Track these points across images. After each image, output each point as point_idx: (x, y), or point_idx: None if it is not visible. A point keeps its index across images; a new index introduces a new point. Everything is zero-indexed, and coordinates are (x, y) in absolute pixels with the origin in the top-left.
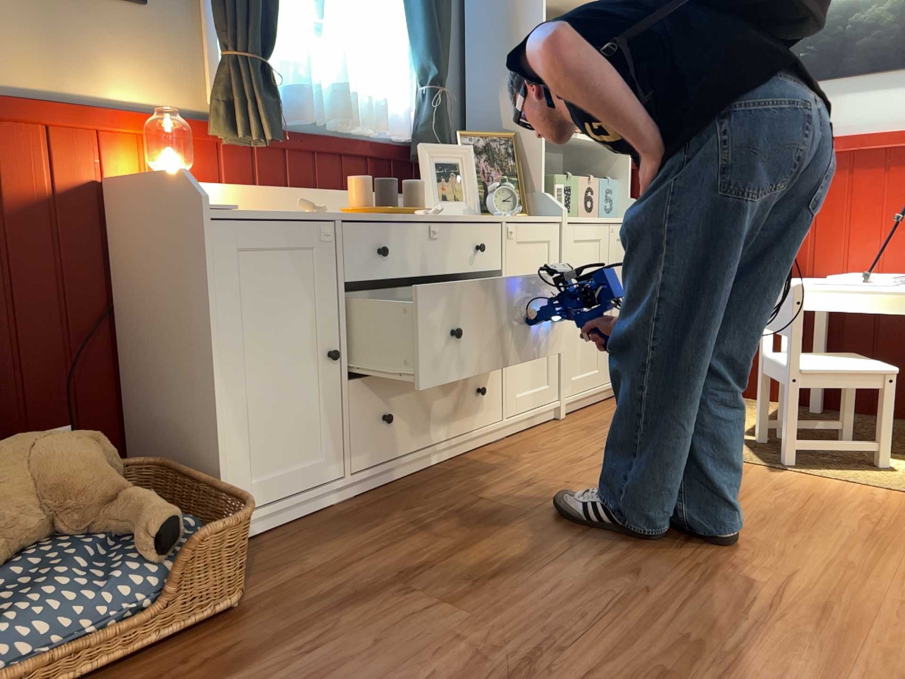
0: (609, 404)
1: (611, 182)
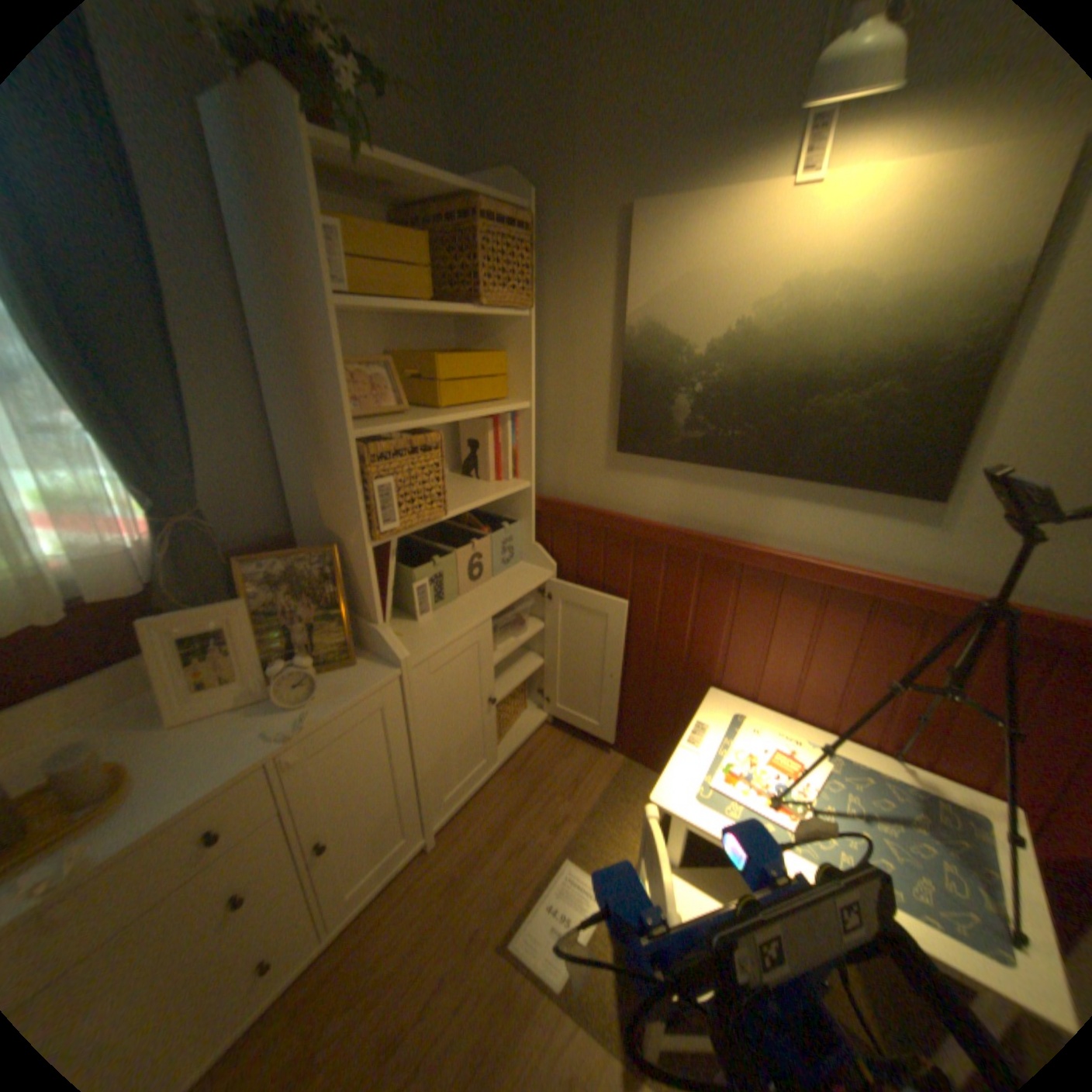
0: (499, 787)
1: (514, 521)
